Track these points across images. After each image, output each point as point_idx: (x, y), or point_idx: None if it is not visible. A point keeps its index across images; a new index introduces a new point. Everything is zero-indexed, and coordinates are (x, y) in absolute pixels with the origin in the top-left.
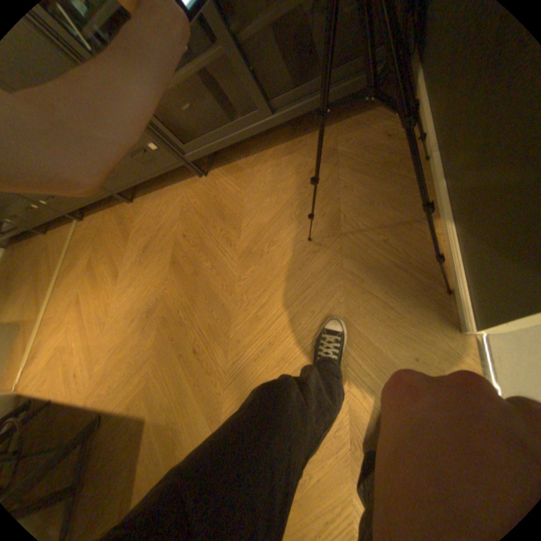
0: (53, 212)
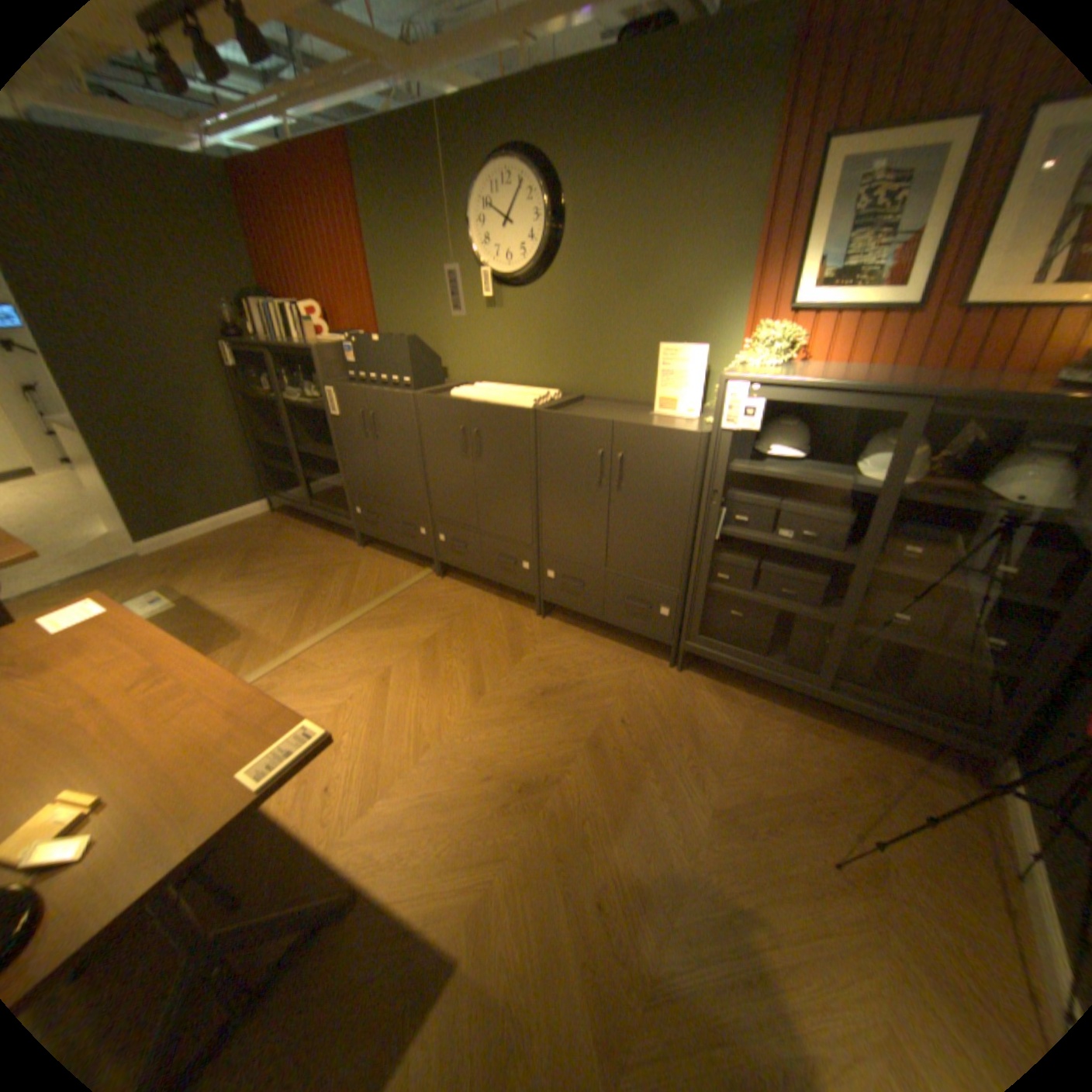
0: (428, 547)
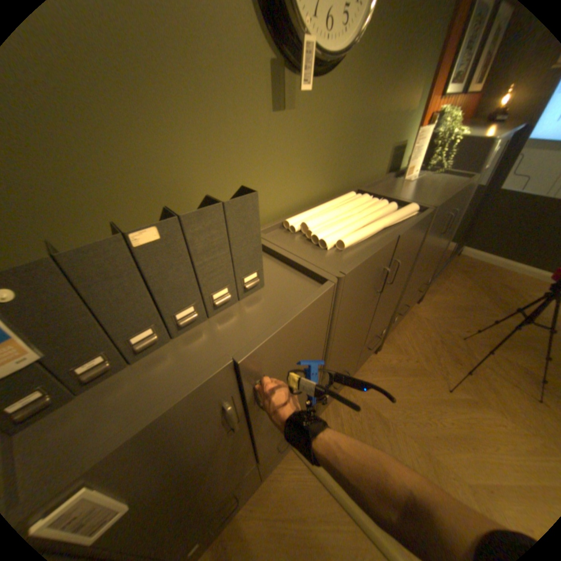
0: None
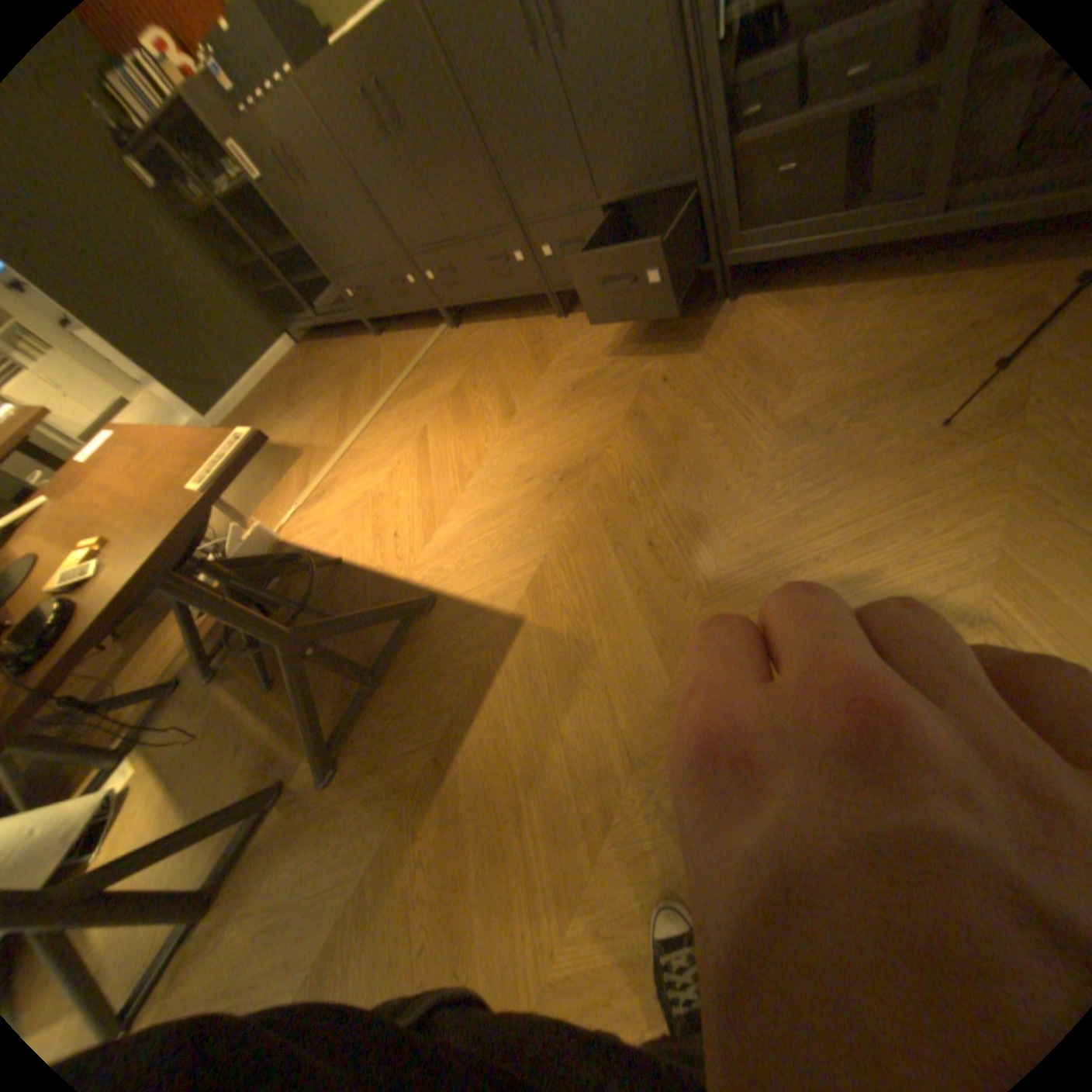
0: (426, 297)
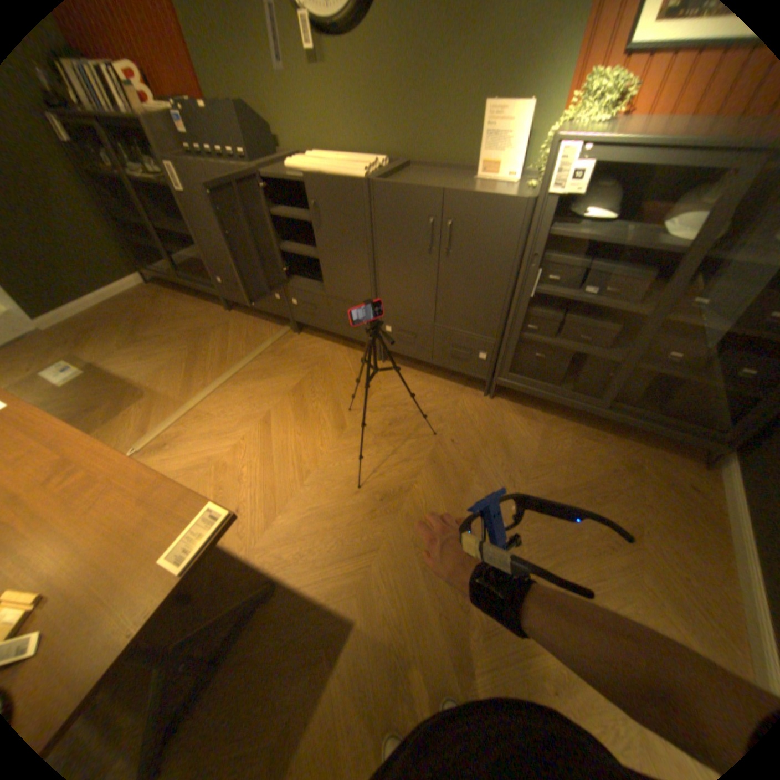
0: (285, 310)
